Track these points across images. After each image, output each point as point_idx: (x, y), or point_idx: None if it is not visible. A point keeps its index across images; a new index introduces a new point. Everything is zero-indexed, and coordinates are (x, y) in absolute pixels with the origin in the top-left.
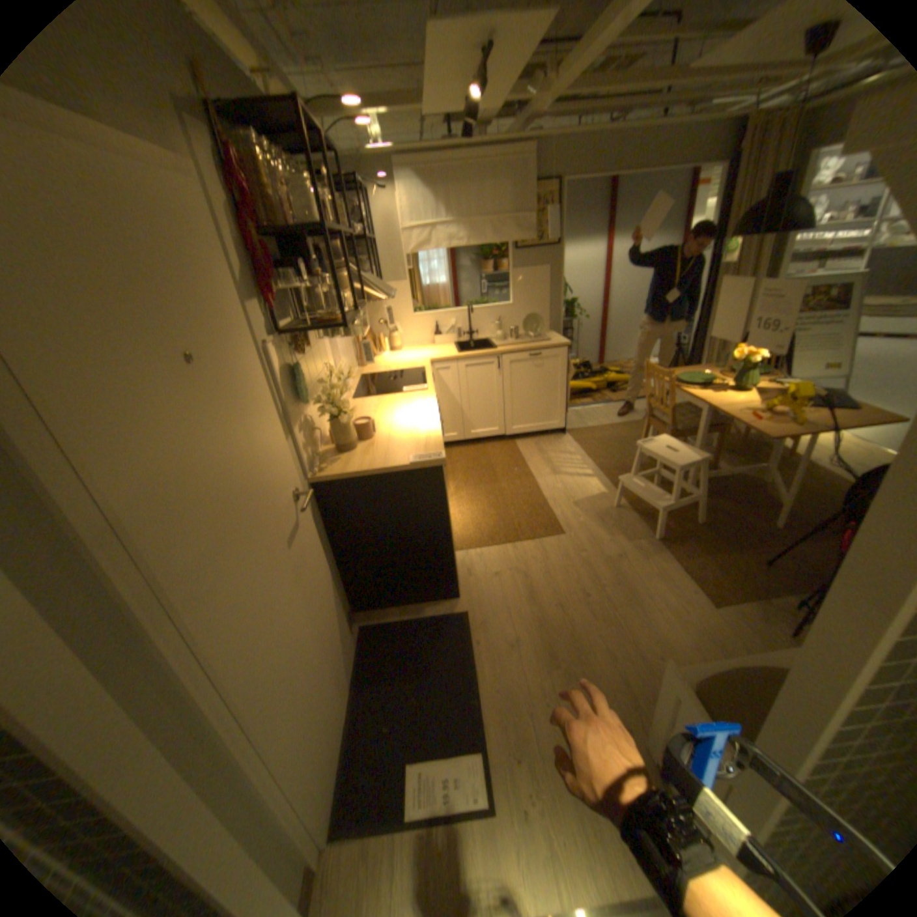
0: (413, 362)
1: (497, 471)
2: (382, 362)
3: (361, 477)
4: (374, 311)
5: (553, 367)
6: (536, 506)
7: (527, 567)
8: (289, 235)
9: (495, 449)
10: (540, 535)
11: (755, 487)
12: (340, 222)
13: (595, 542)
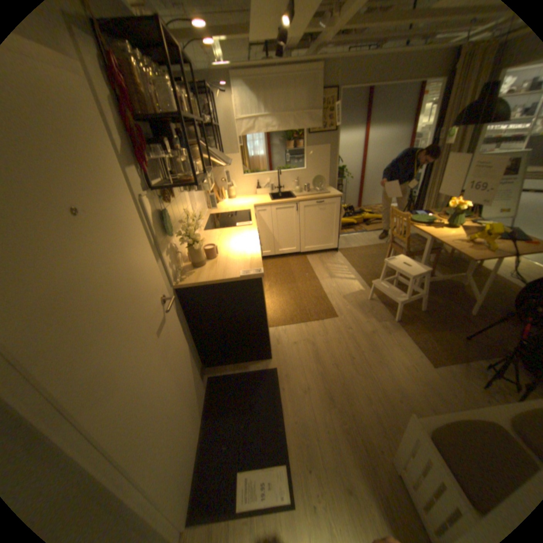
0: (243, 205)
1: (295, 275)
2: (223, 205)
3: (208, 284)
4: (218, 172)
5: (331, 209)
6: (320, 298)
7: (314, 338)
8: (158, 120)
9: (294, 261)
10: (323, 317)
11: (457, 287)
12: (194, 113)
13: (357, 322)
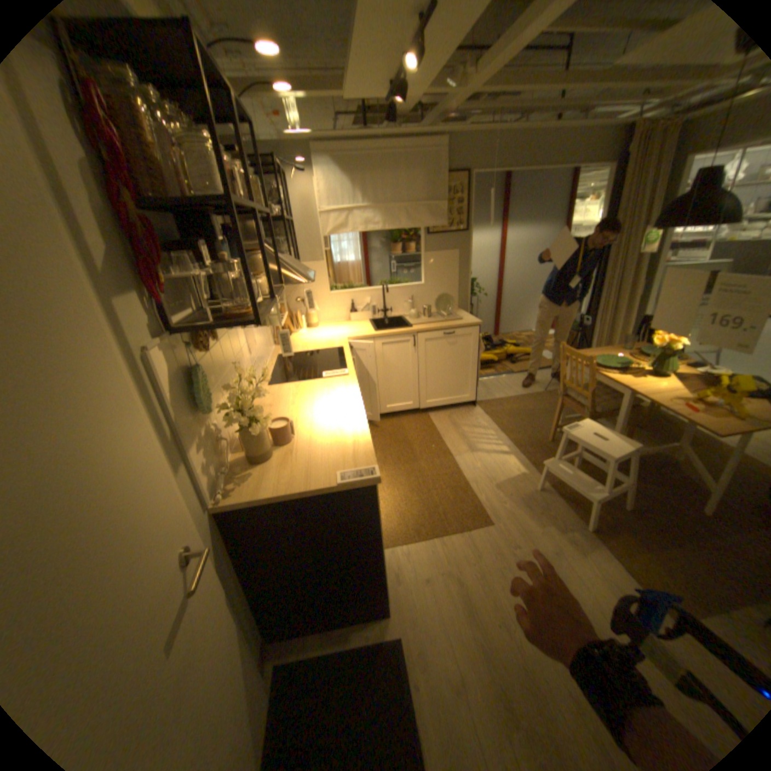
0: (330, 340)
1: (415, 448)
2: (299, 340)
3: (276, 502)
4: (291, 289)
5: (462, 342)
6: (459, 489)
7: (460, 571)
8: (188, 210)
9: (410, 423)
10: (469, 527)
11: (669, 465)
12: (255, 200)
13: (527, 536)
